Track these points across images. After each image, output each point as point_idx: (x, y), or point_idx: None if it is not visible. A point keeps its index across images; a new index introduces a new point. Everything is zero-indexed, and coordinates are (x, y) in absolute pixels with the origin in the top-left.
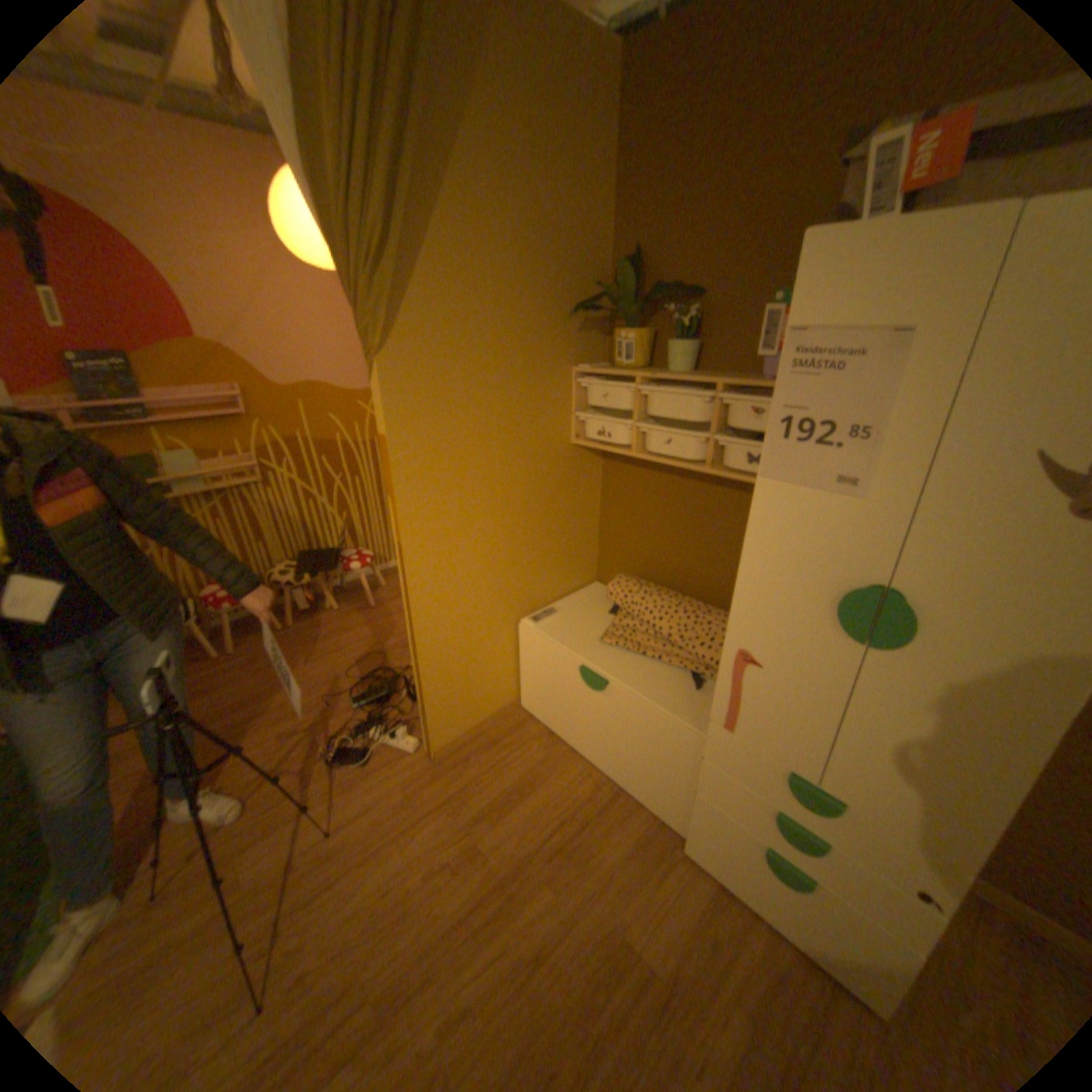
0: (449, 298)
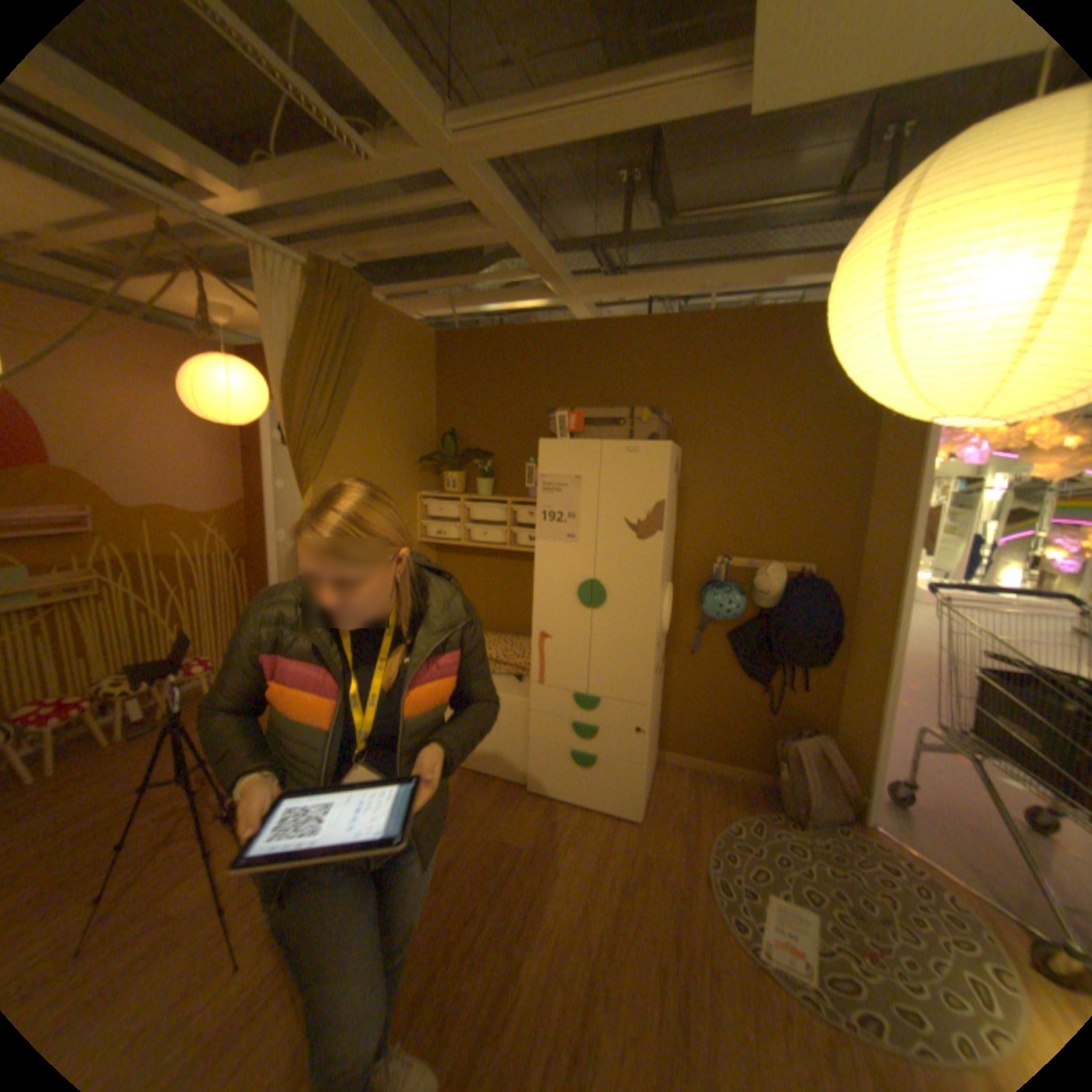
0: (351, 452)
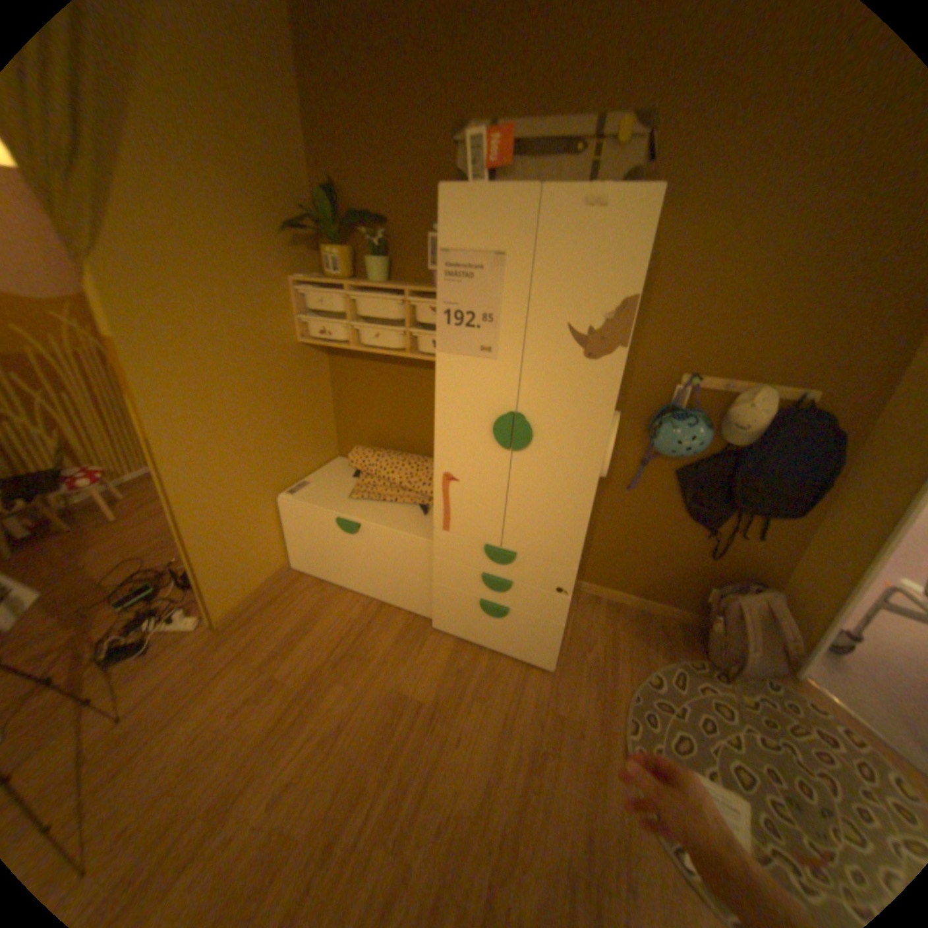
0: (160, 208)
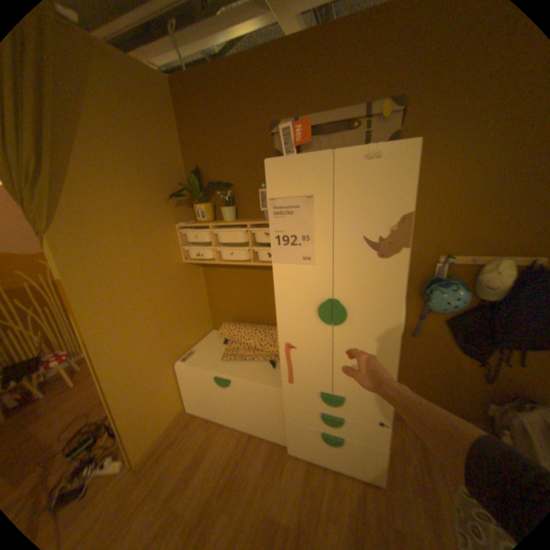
0: (92, 196)
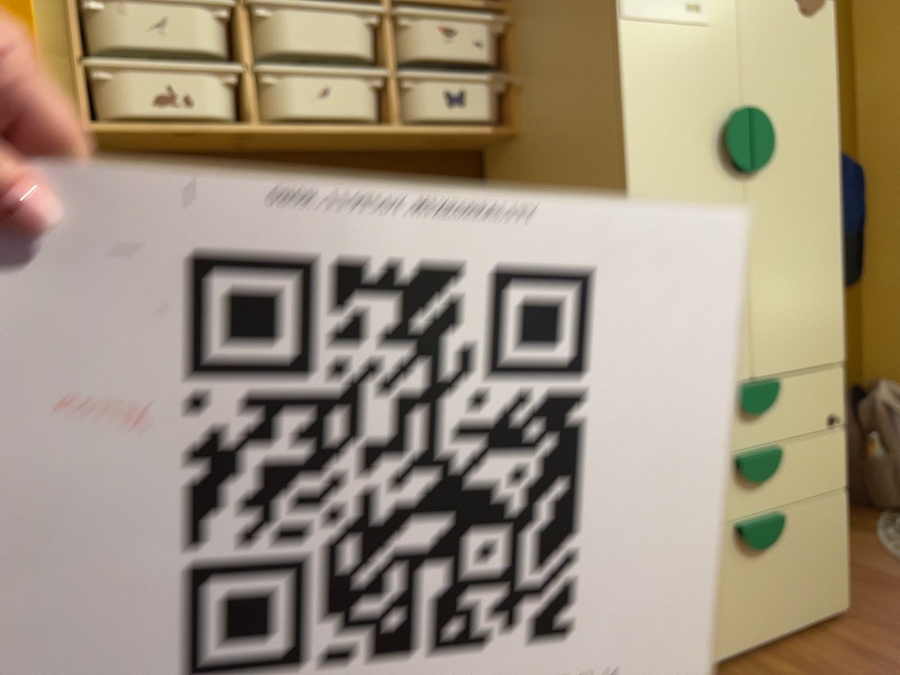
0: None
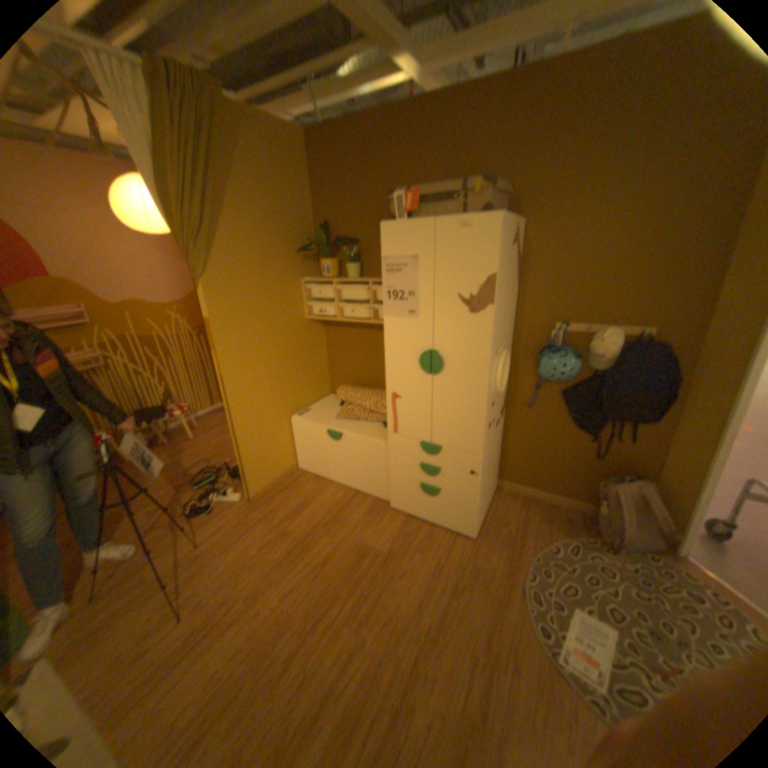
0: (234, 248)
